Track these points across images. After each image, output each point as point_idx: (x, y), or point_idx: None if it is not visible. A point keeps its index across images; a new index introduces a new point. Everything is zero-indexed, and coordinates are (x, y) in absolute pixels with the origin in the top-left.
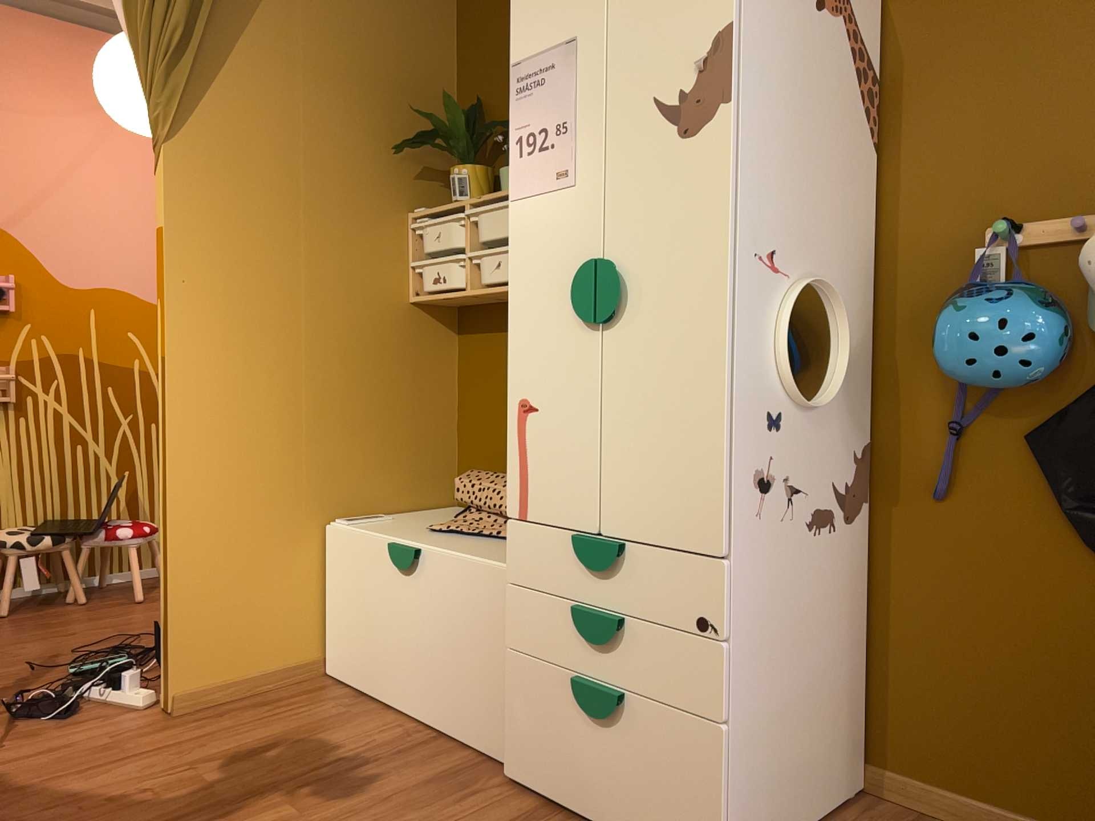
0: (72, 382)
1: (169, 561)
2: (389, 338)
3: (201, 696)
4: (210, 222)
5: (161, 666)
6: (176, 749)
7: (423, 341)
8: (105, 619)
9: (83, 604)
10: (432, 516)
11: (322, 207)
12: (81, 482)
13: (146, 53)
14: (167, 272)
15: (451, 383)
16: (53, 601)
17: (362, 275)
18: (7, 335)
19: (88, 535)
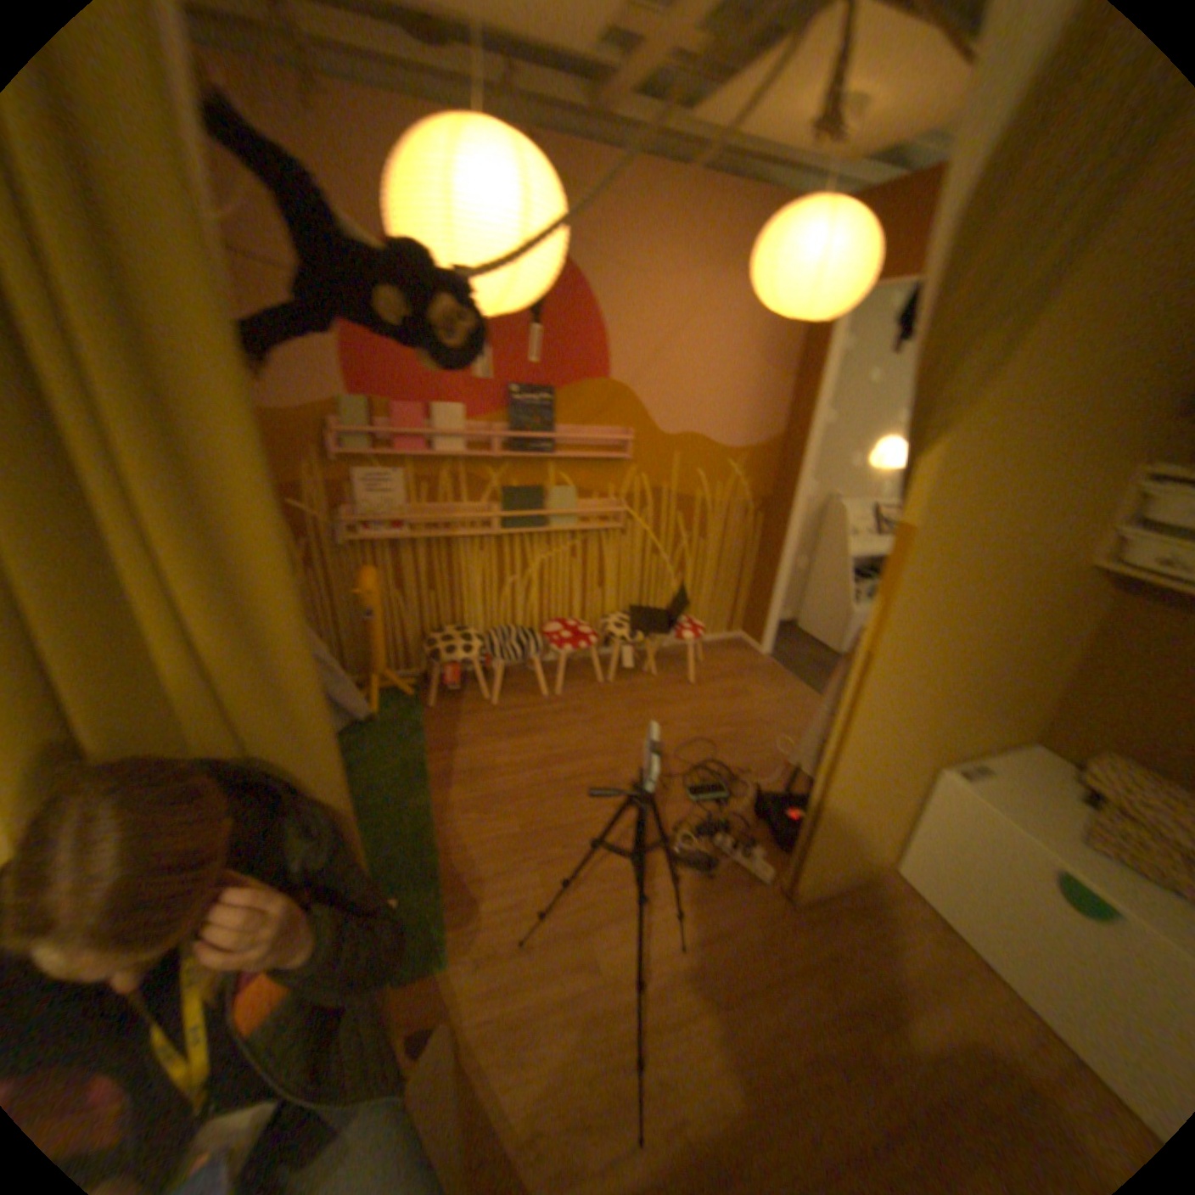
0: (656, 510)
1: (825, 811)
2: (1059, 604)
3: (819, 895)
4: (958, 515)
5: (794, 869)
6: (829, 981)
7: (1087, 600)
8: (680, 708)
9: (655, 677)
10: (1042, 776)
11: (1065, 474)
12: (652, 581)
13: (954, 299)
14: (903, 574)
15: (1089, 638)
16: (633, 667)
17: (1066, 544)
18: (619, 475)
19: (662, 632)
